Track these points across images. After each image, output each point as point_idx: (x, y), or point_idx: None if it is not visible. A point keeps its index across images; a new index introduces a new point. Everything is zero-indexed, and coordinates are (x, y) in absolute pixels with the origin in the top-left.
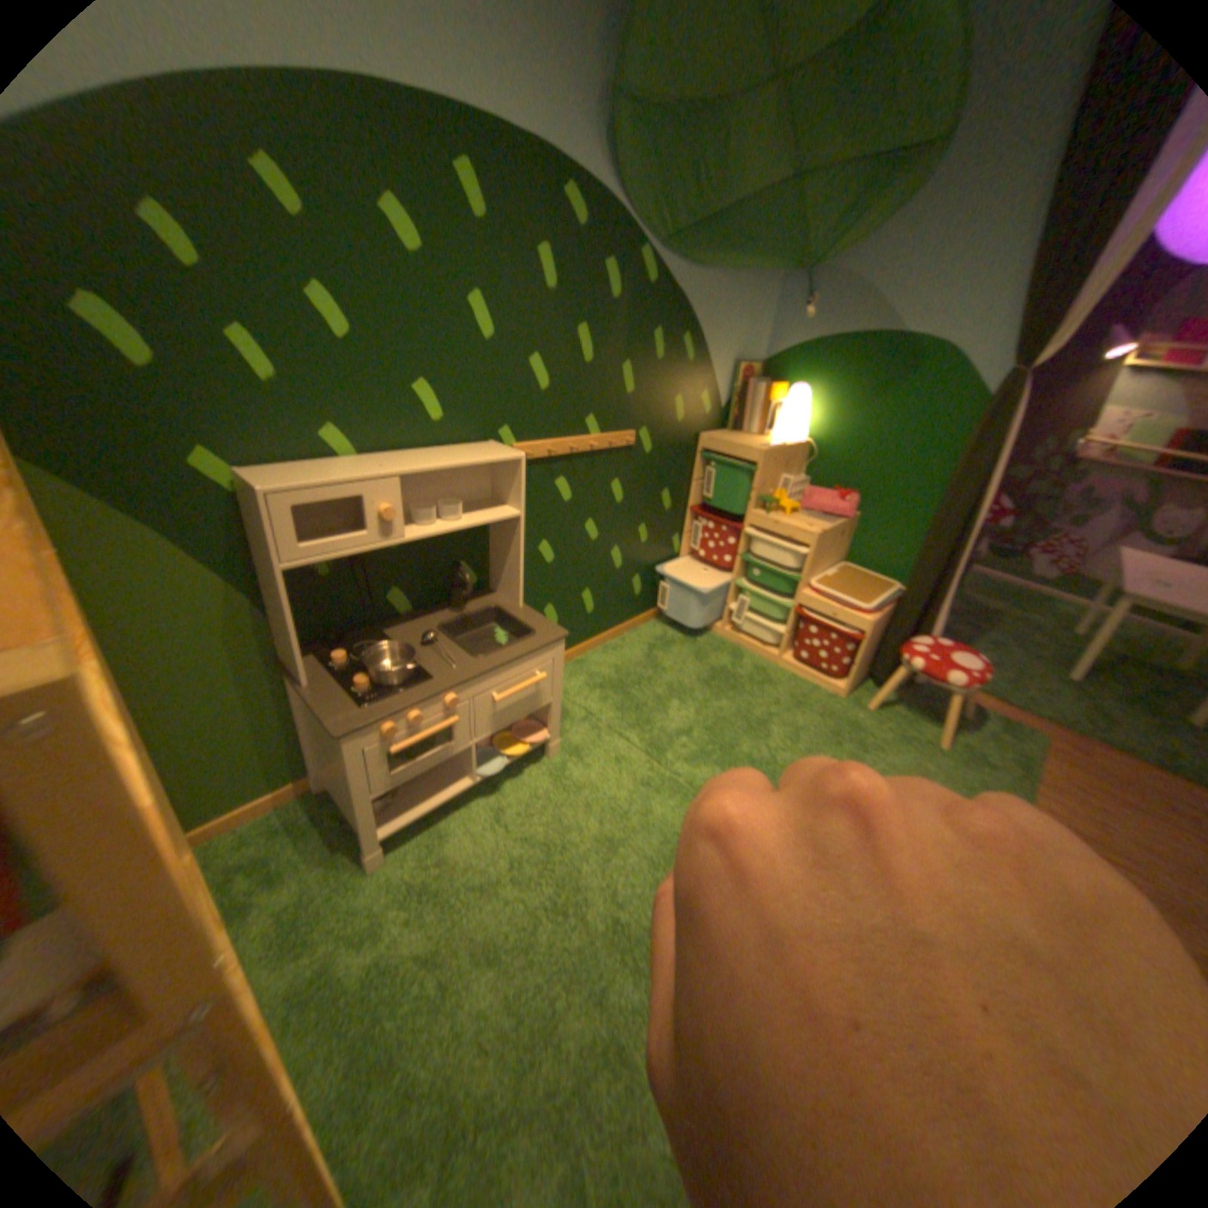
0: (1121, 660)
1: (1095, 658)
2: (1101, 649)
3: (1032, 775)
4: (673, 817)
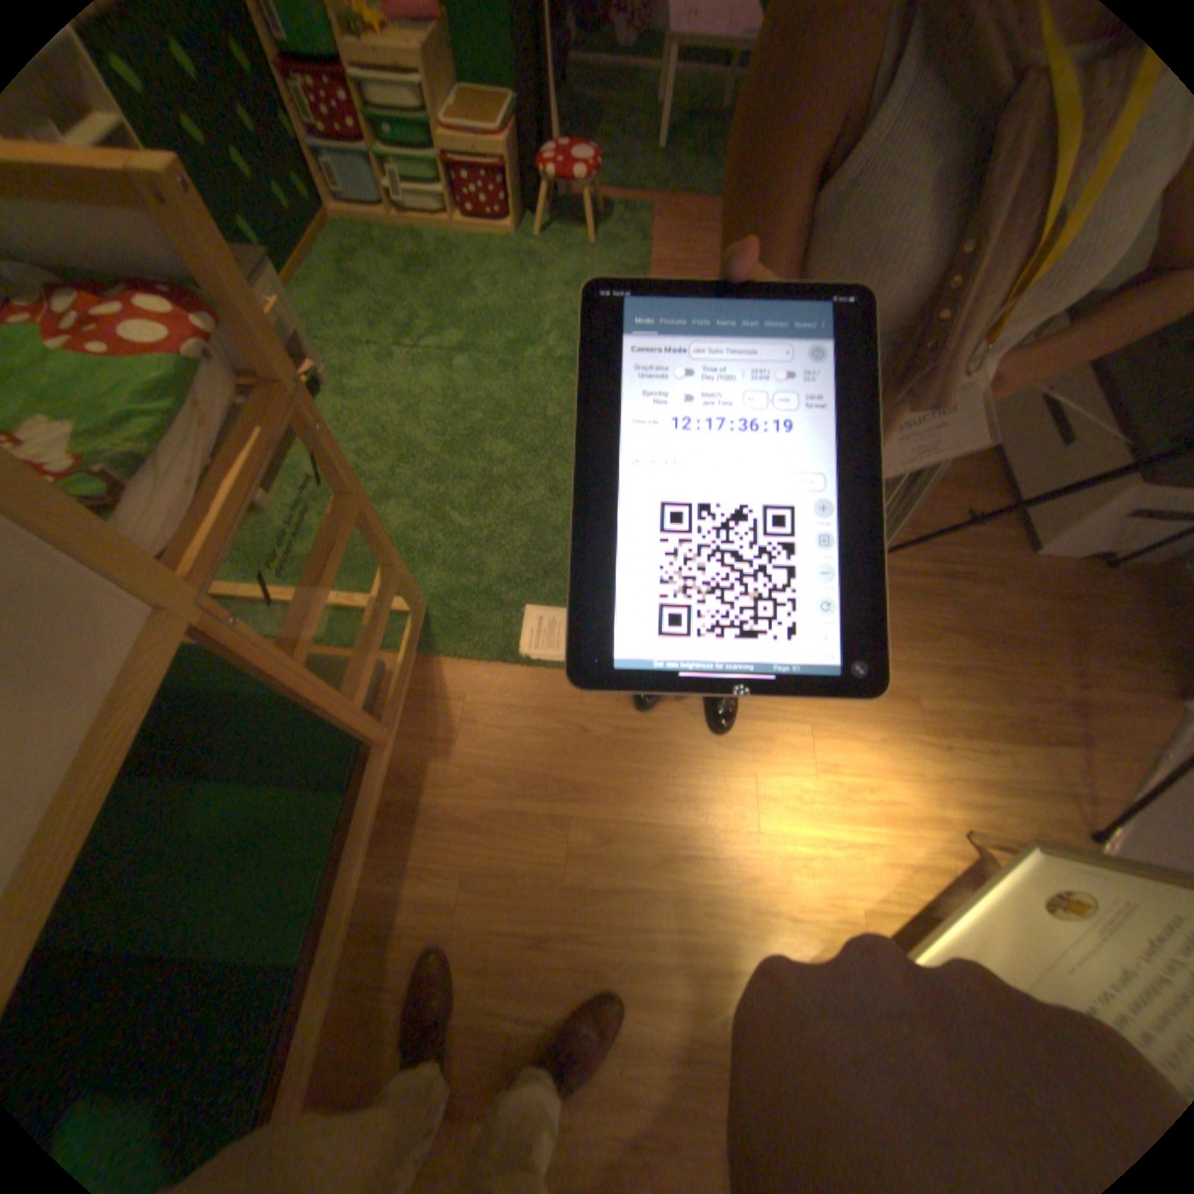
0: (689, 115)
1: (668, 117)
2: (670, 105)
3: (646, 235)
4: (440, 373)
